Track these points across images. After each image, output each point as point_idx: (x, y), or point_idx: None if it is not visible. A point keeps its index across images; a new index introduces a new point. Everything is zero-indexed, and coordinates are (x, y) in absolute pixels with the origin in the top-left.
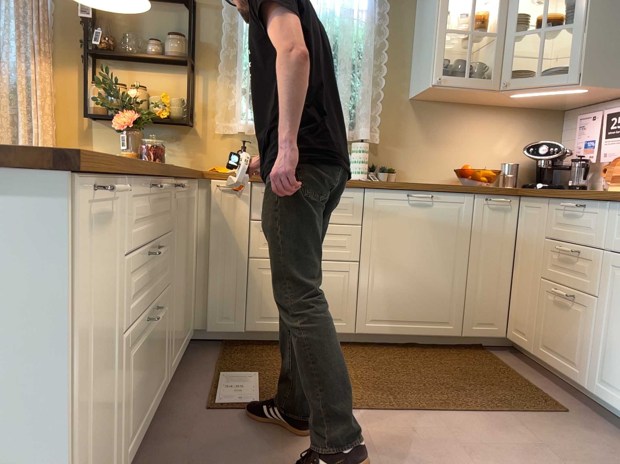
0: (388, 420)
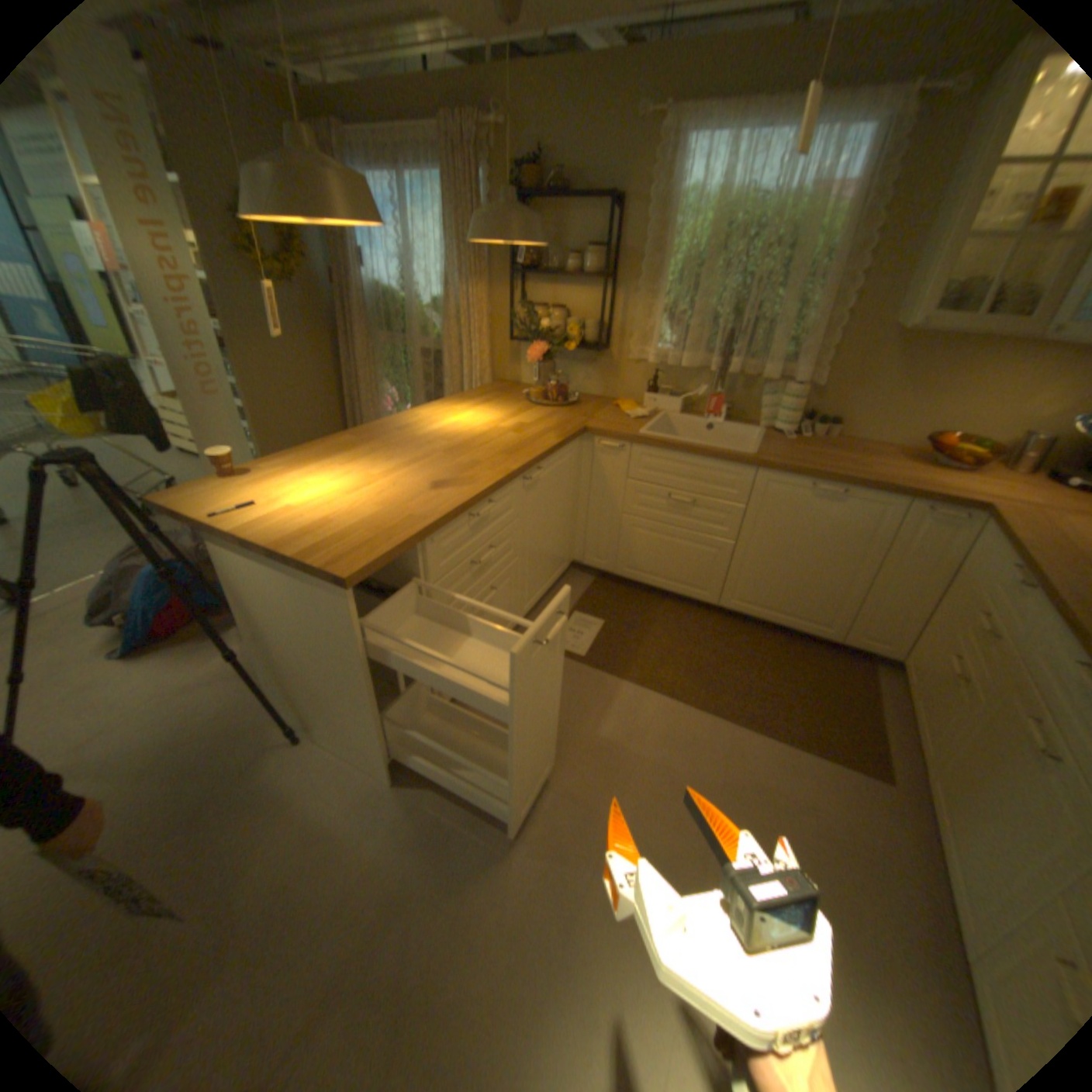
0: (682, 716)
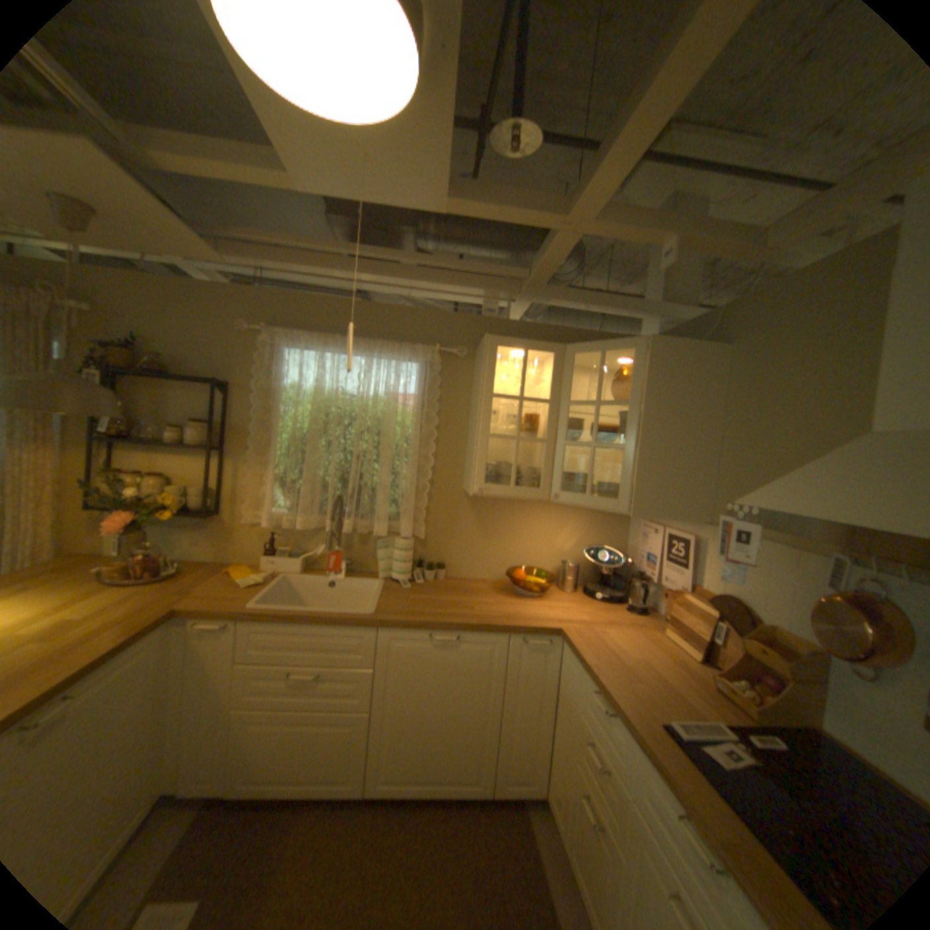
0: None
